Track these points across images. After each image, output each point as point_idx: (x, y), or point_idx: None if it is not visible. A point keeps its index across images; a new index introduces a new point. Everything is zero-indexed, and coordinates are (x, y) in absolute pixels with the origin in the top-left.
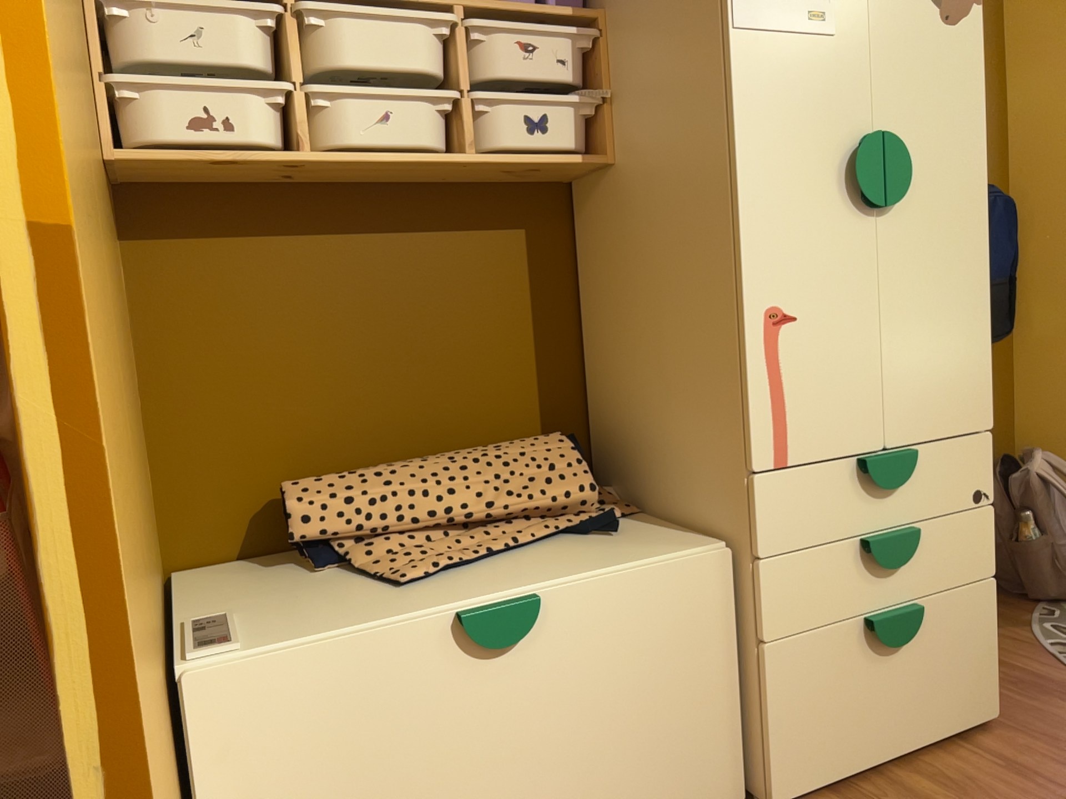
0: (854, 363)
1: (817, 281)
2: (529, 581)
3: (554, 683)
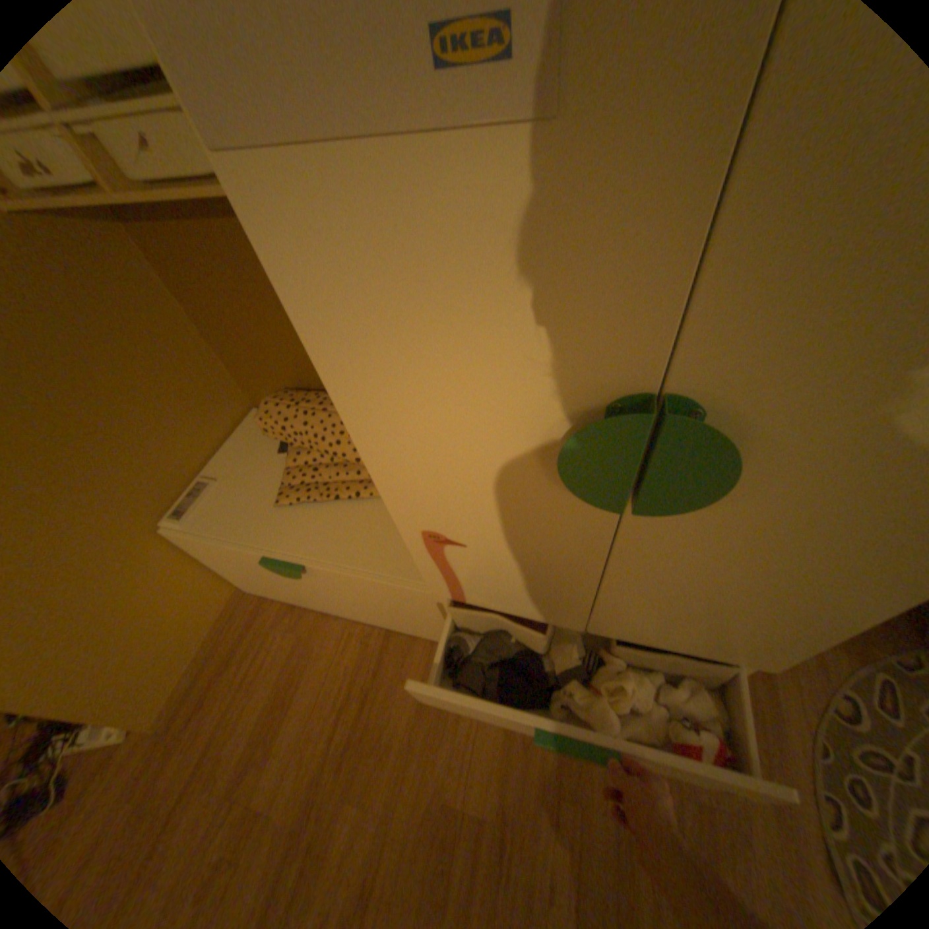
0: (547, 587)
1: (493, 529)
2: (316, 545)
3: (332, 588)
